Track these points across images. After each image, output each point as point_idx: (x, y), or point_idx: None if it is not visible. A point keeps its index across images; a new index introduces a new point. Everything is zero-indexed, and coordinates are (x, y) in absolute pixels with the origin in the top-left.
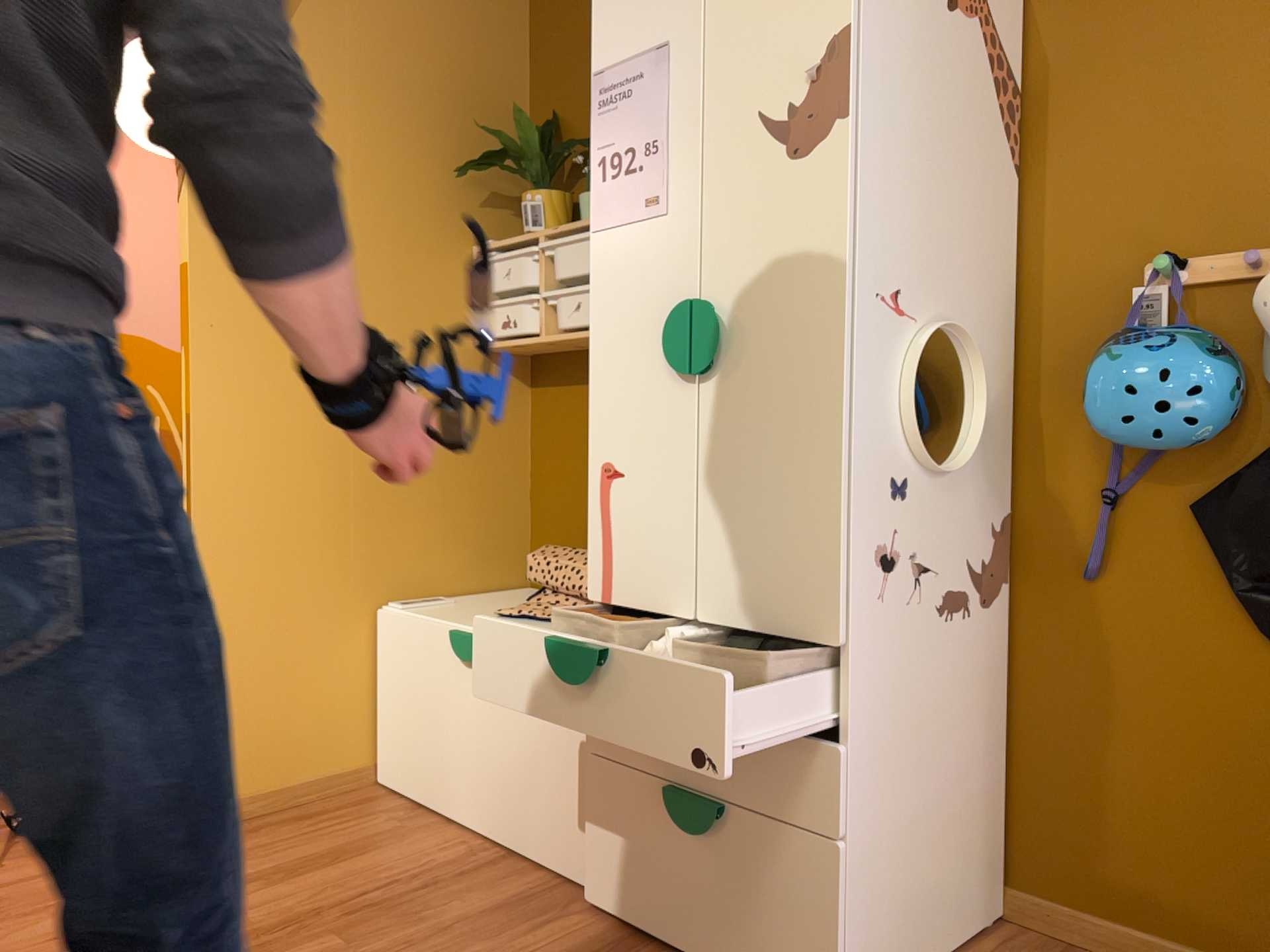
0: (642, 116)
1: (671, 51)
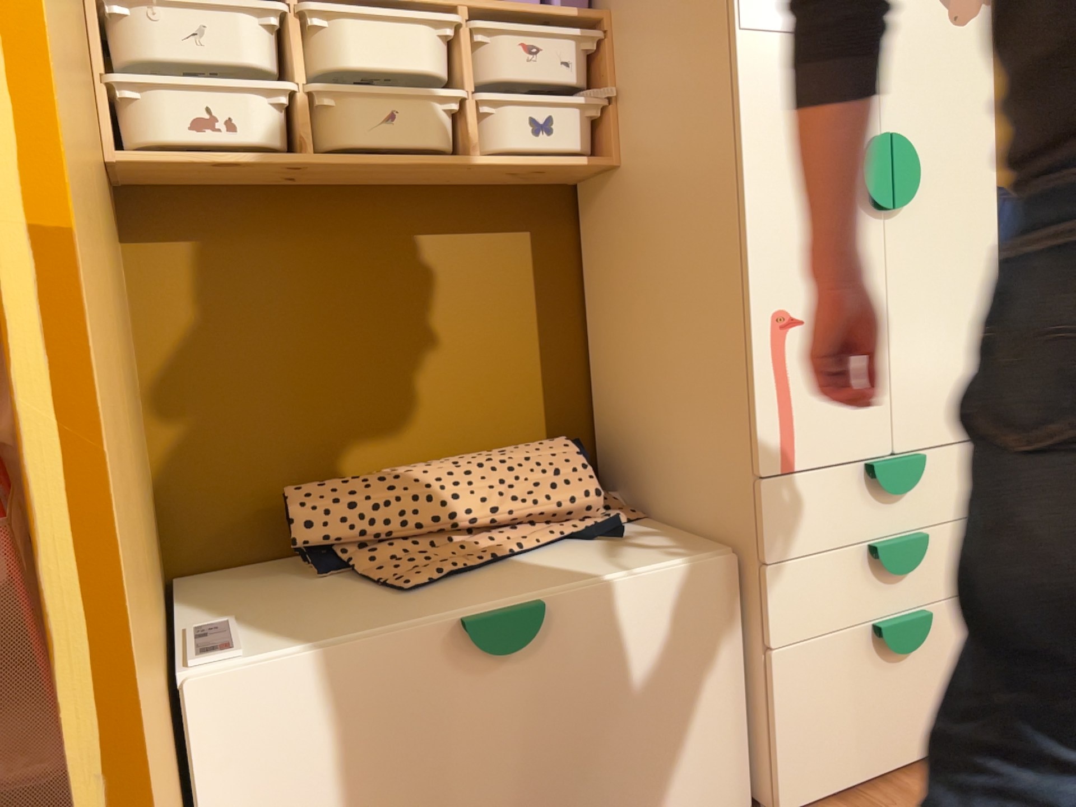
0: None
1: None
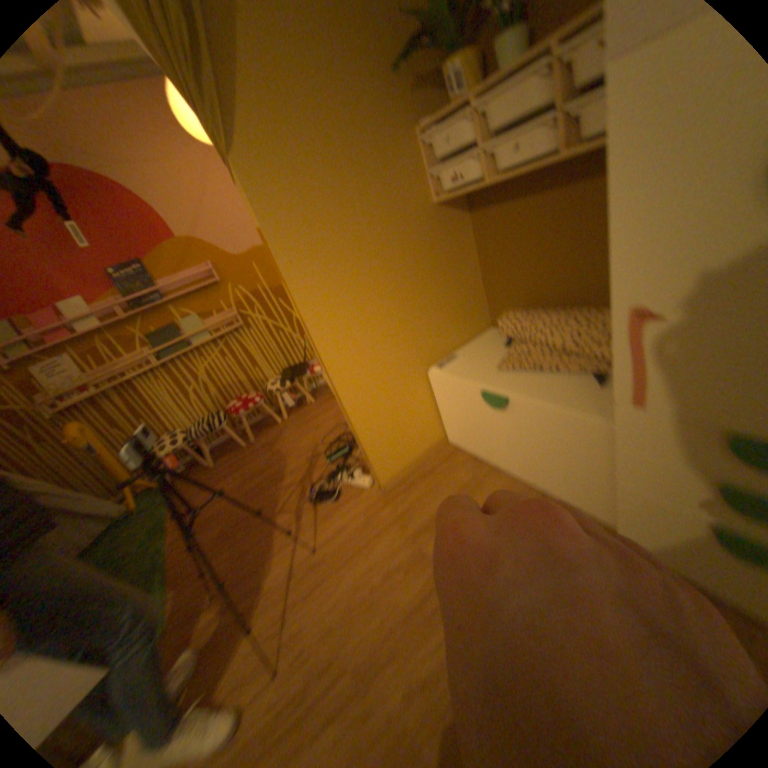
0: None
1: None
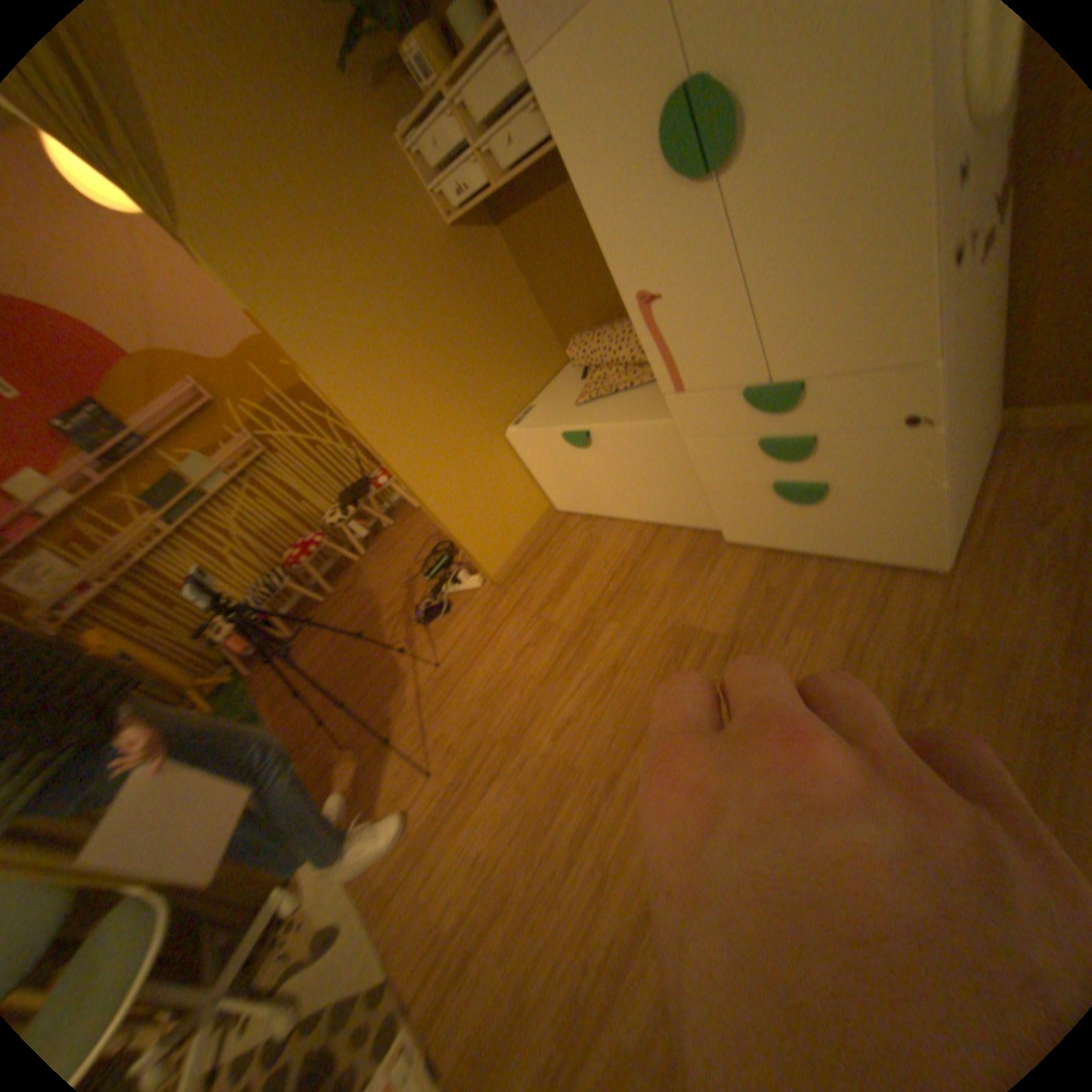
0: None
1: None
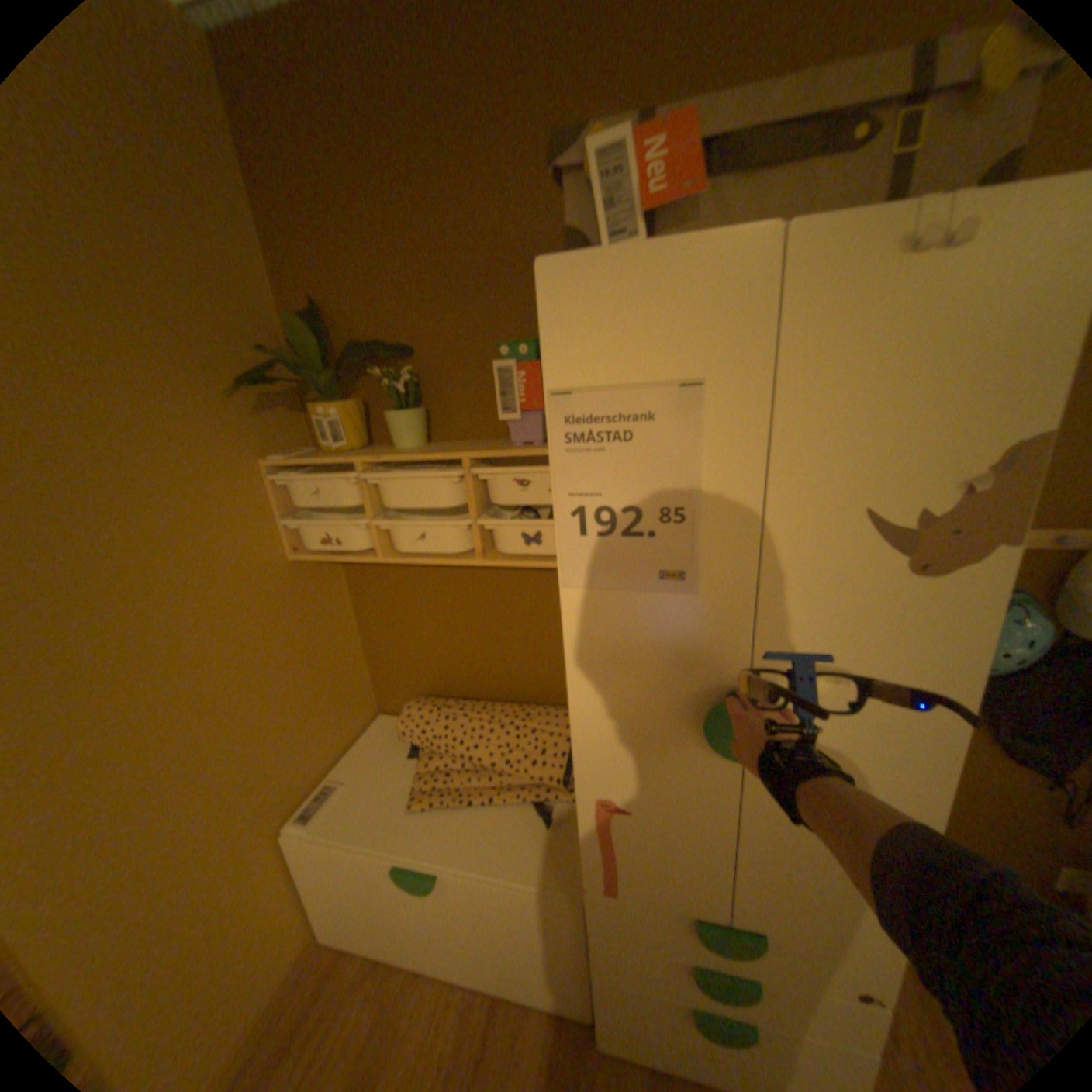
0: (653, 471)
1: (709, 392)
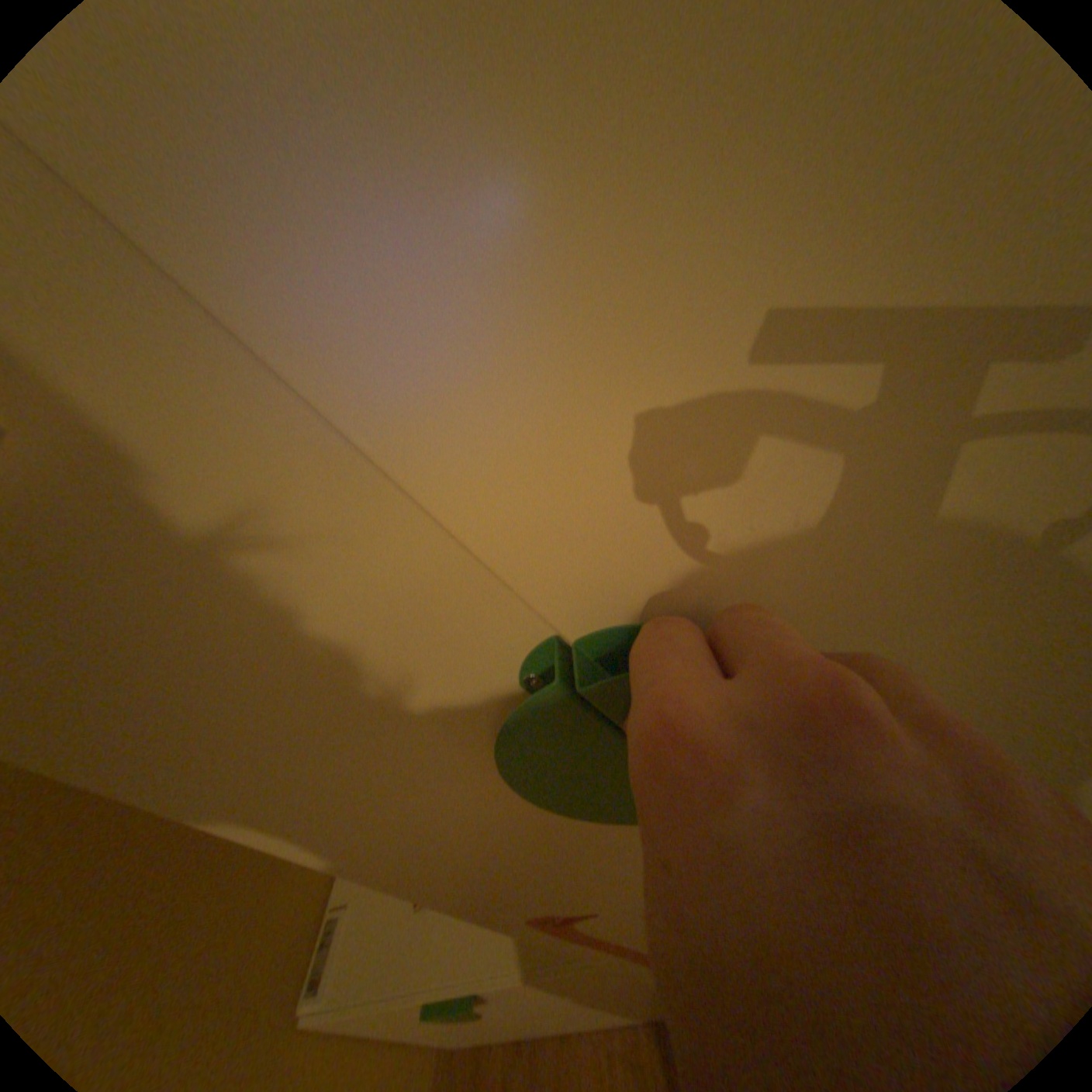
0: None
1: None
